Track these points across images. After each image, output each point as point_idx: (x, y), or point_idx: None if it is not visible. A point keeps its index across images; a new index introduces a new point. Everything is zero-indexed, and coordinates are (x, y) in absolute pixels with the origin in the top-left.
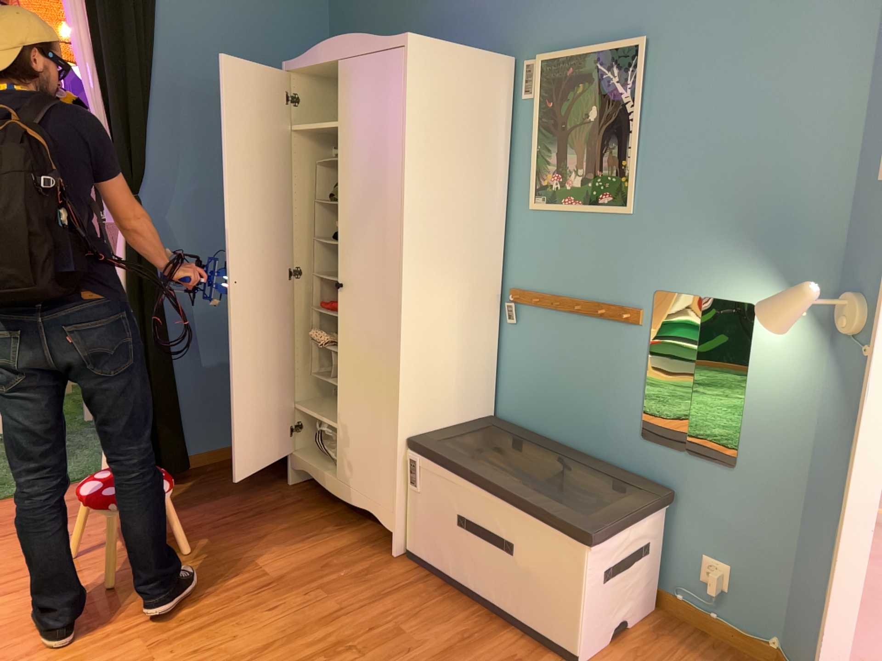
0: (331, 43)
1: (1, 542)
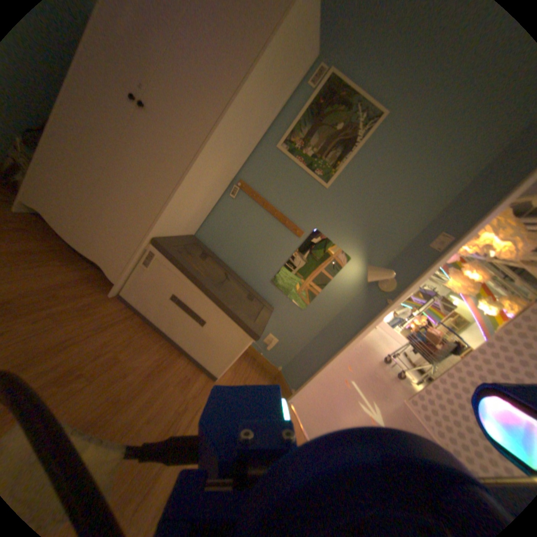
0: None
1: None
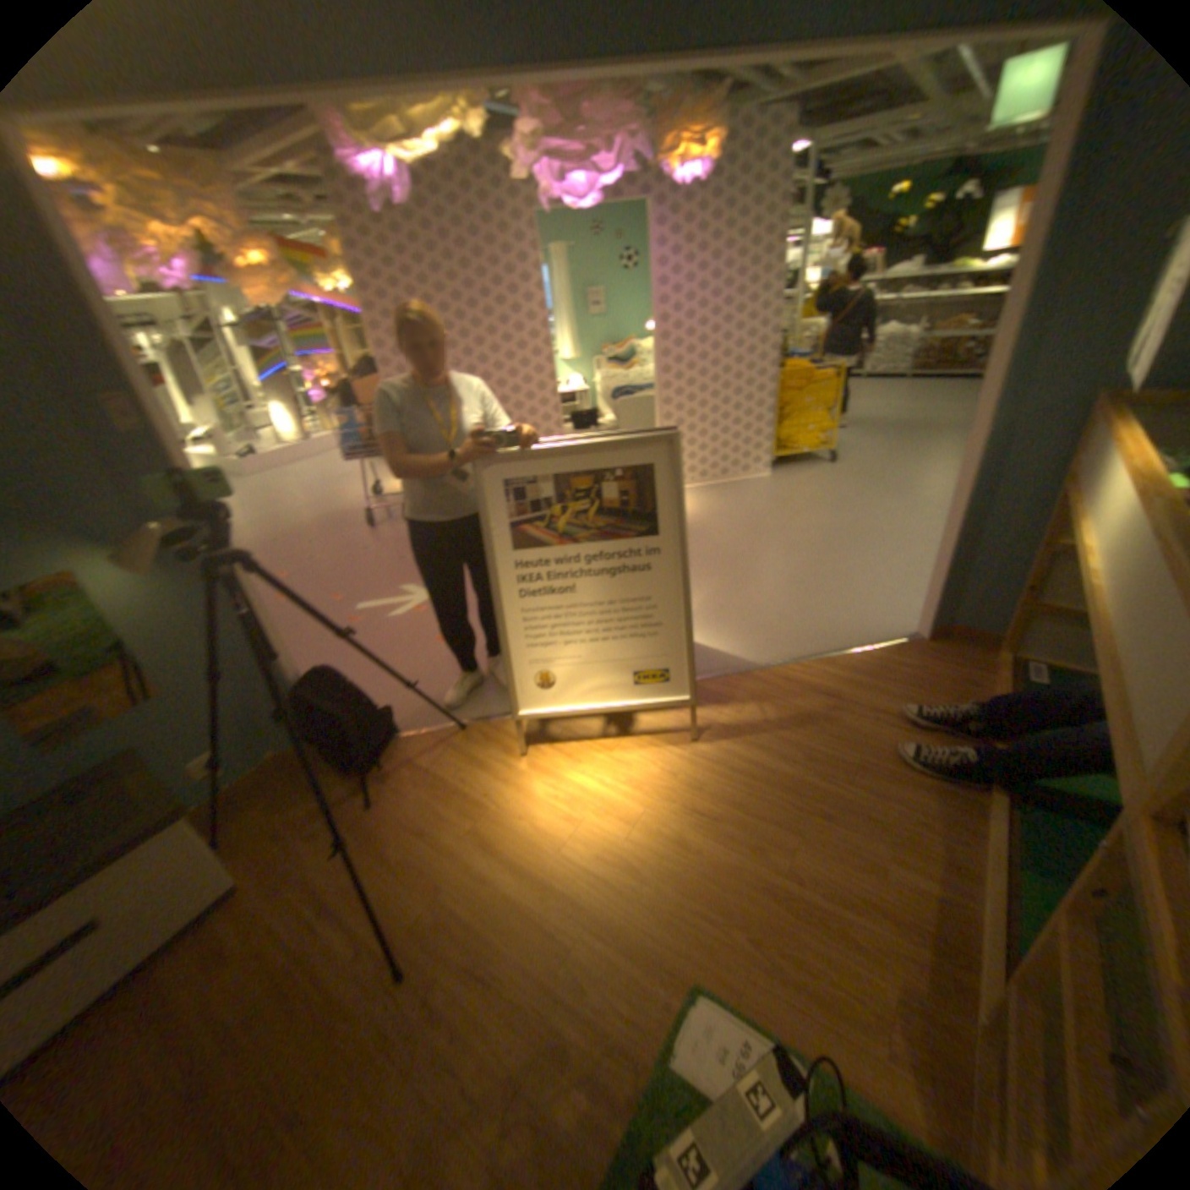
0: None
1: None
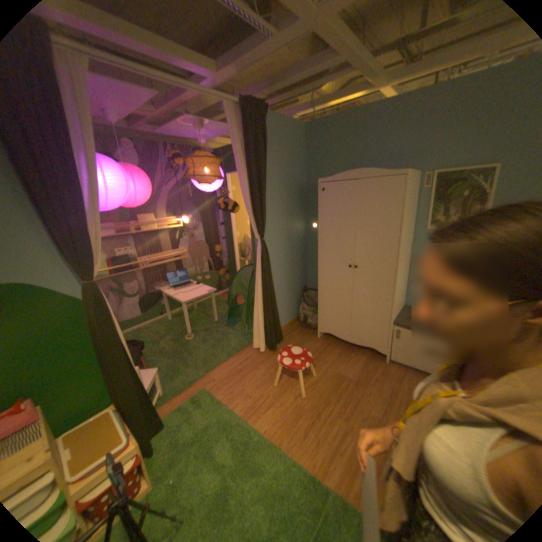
0: (353, 171)
1: (242, 384)
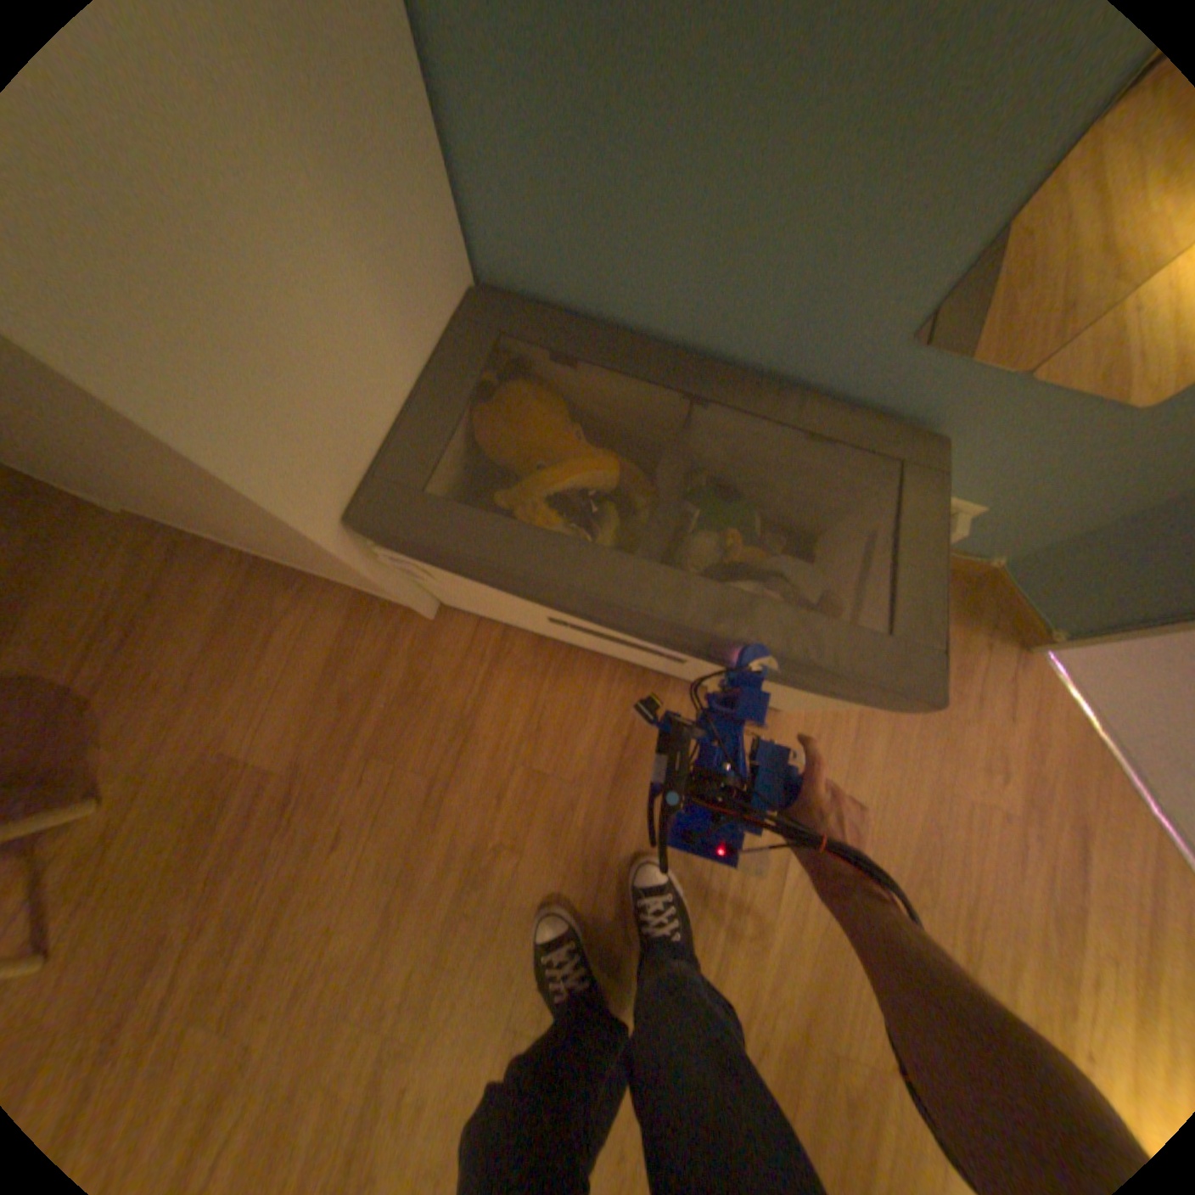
0: None
1: None
